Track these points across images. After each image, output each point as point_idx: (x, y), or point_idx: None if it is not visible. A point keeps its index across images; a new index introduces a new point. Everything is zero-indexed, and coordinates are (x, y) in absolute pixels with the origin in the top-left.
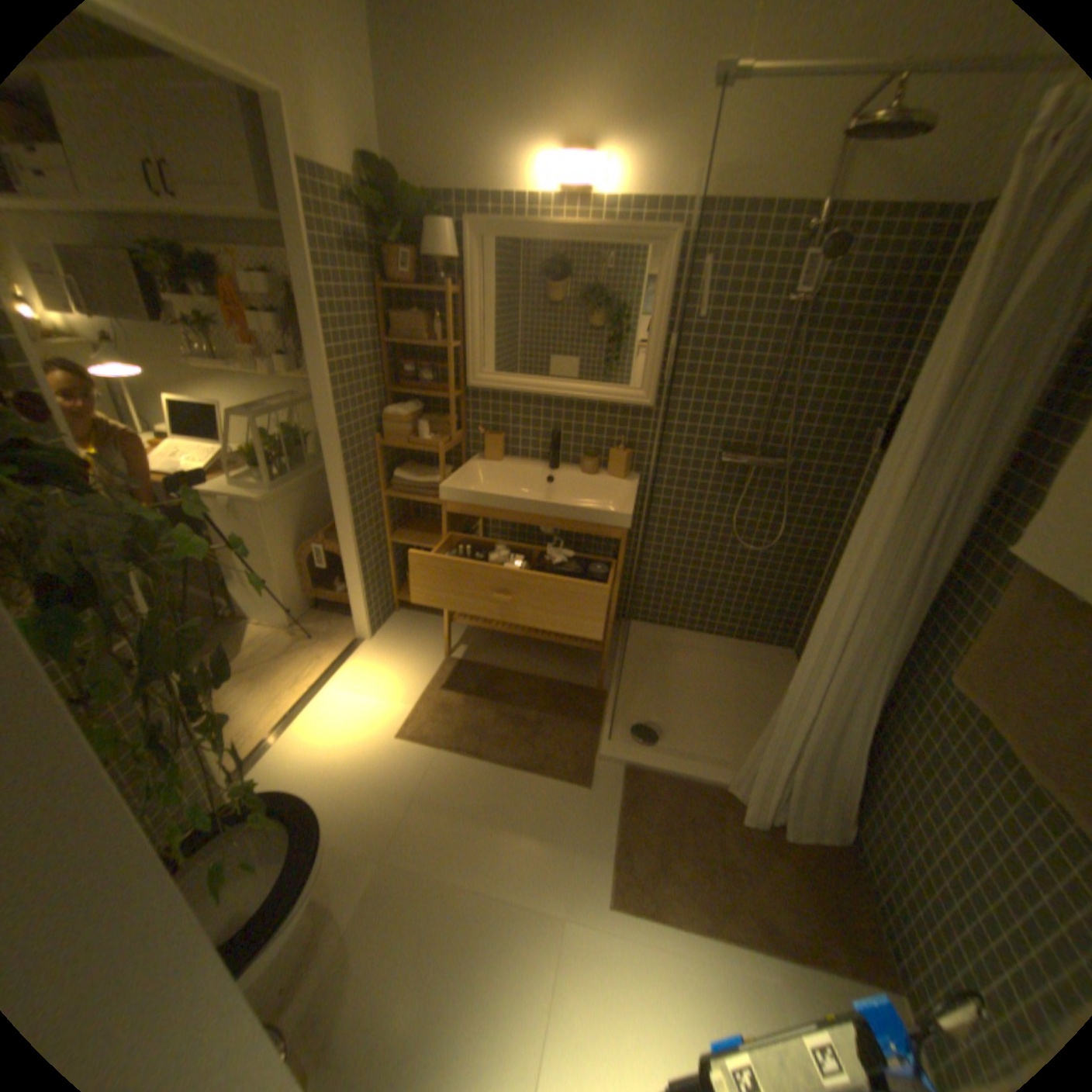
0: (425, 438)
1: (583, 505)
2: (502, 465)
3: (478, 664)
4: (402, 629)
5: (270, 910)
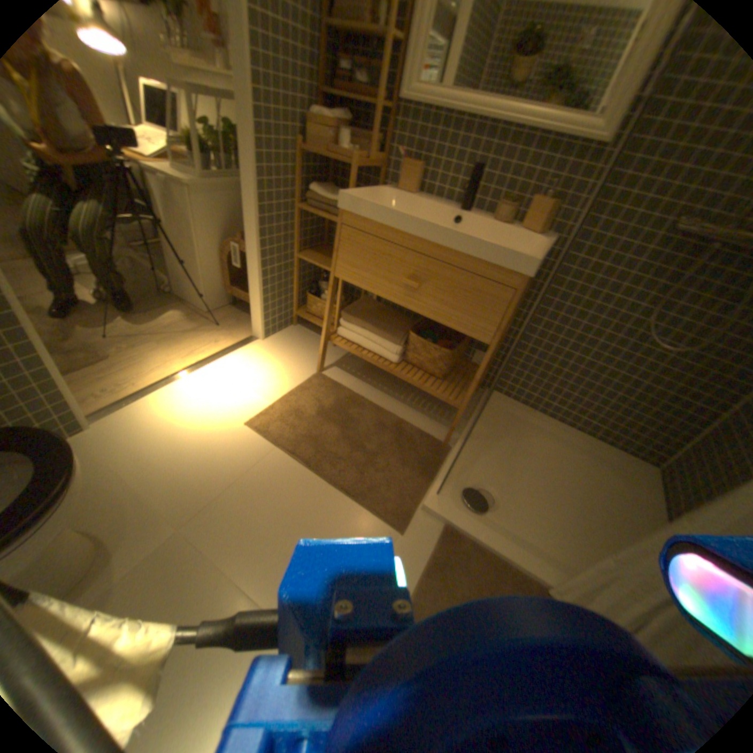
0: (345, 145)
1: (487, 242)
2: (416, 198)
3: (343, 387)
4: (294, 339)
5: None
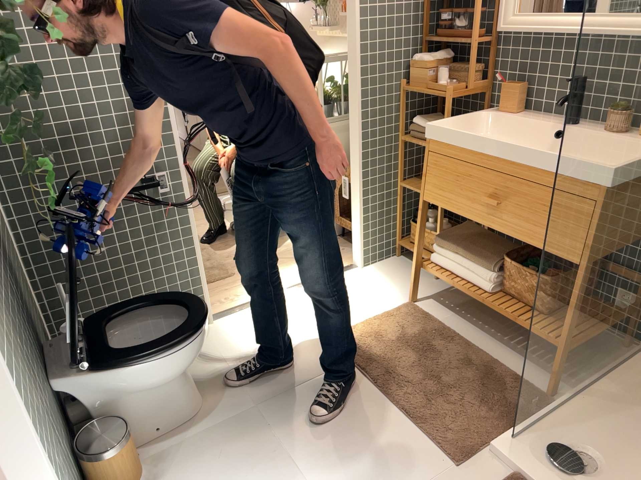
0: (440, 83)
1: (566, 157)
2: (516, 119)
3: (435, 319)
4: (393, 271)
5: (142, 346)
